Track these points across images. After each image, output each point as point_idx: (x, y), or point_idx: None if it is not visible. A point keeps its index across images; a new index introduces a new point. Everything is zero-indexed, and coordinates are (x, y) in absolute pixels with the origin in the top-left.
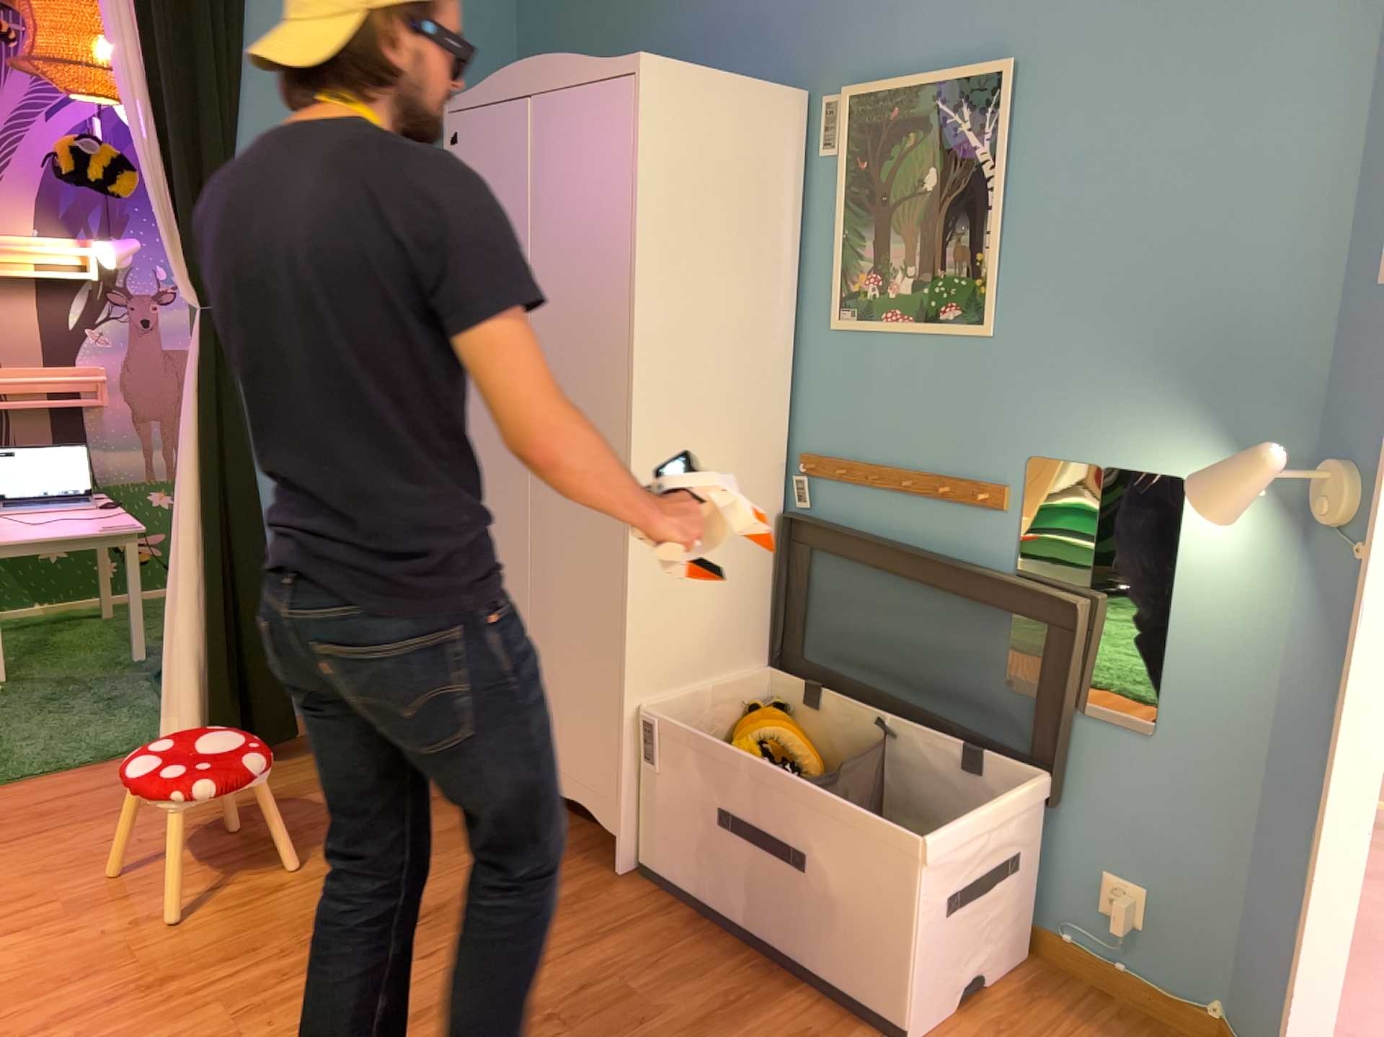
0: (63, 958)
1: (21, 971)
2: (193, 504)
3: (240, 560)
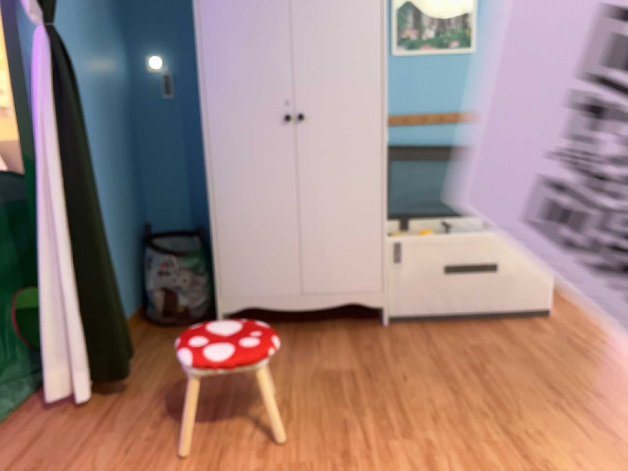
0: None
1: None
2: (54, 188)
3: (96, 226)
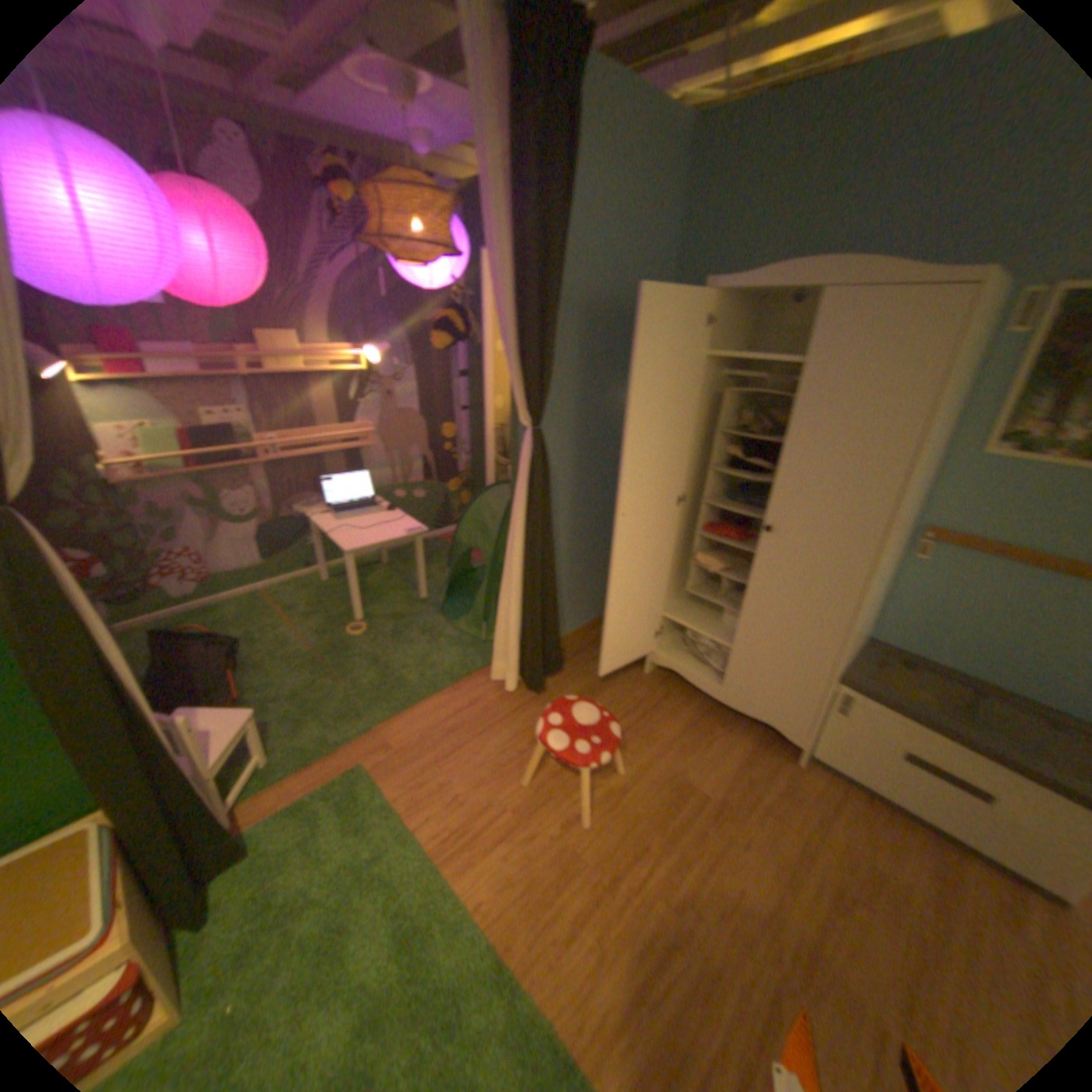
0: (544, 862)
1: (528, 877)
2: (522, 550)
3: (548, 581)
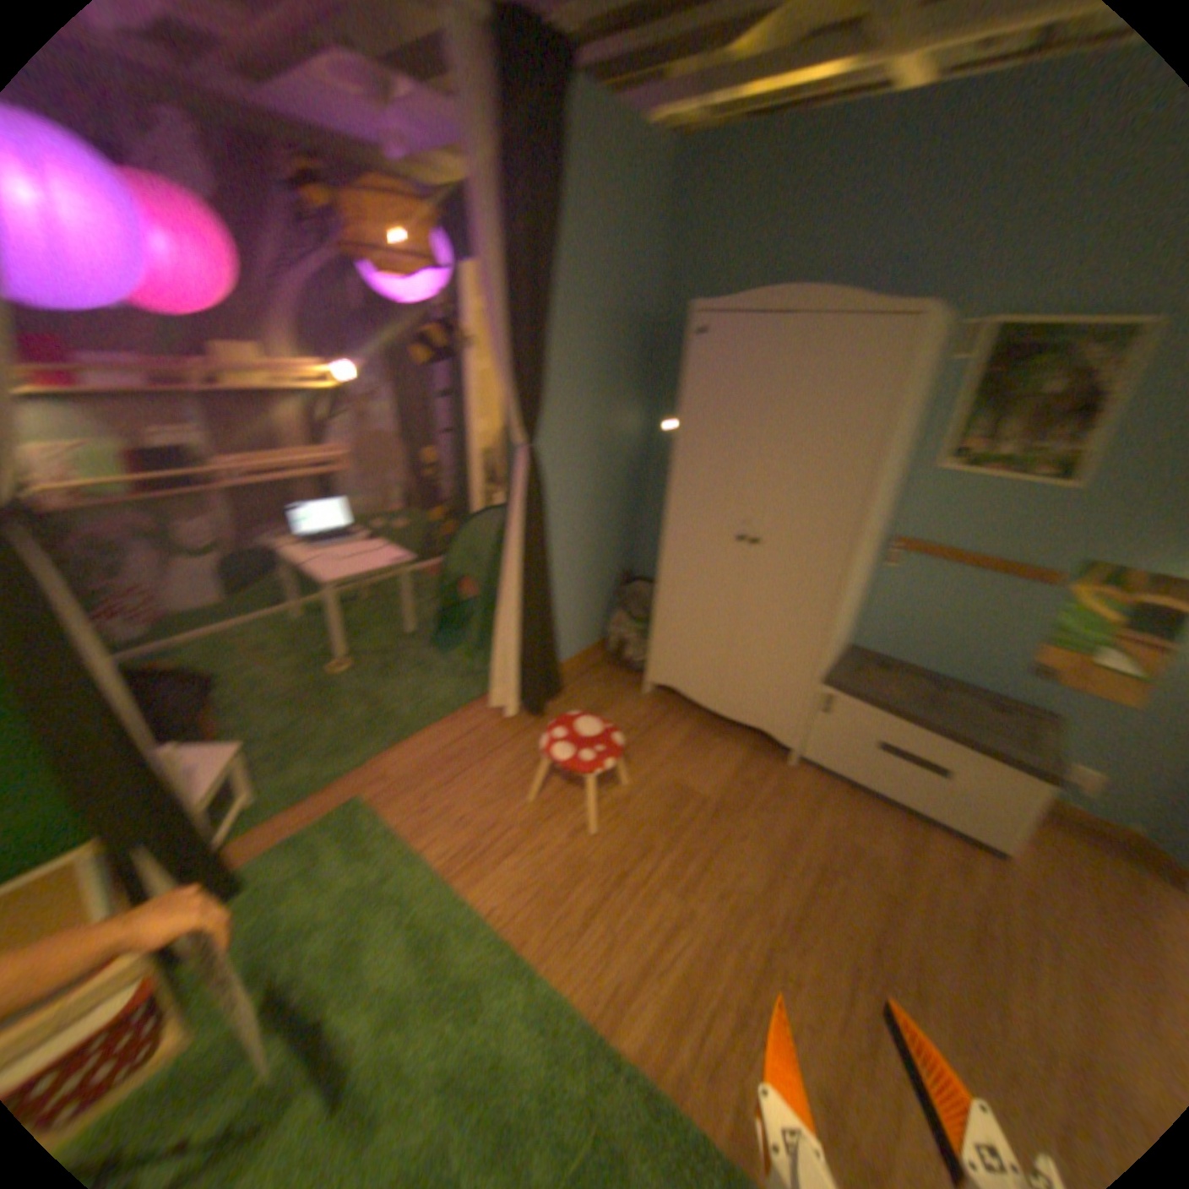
0: (554, 867)
1: (540, 880)
2: (520, 571)
3: (547, 601)
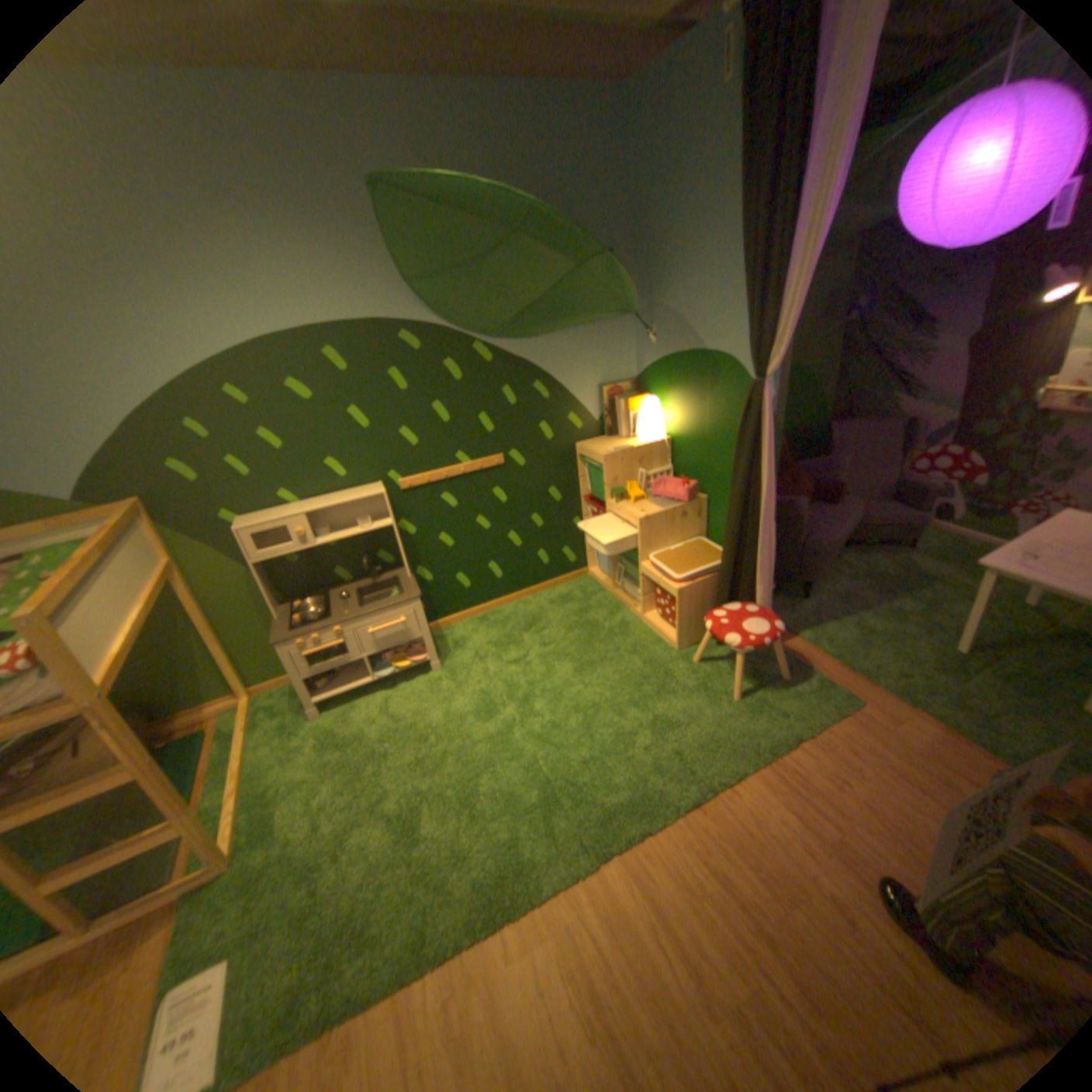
0: (784, 864)
1: (767, 844)
2: None
3: None
